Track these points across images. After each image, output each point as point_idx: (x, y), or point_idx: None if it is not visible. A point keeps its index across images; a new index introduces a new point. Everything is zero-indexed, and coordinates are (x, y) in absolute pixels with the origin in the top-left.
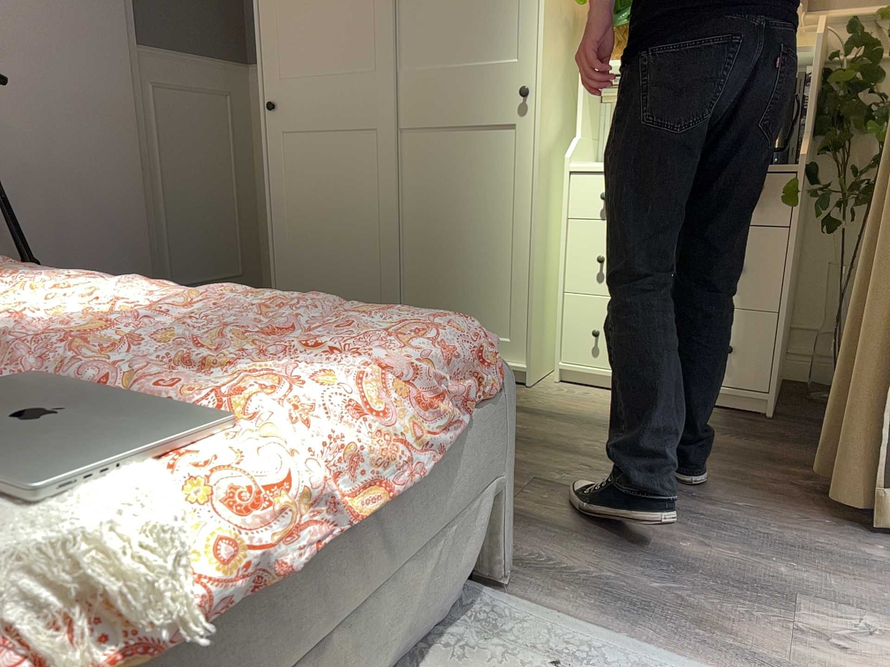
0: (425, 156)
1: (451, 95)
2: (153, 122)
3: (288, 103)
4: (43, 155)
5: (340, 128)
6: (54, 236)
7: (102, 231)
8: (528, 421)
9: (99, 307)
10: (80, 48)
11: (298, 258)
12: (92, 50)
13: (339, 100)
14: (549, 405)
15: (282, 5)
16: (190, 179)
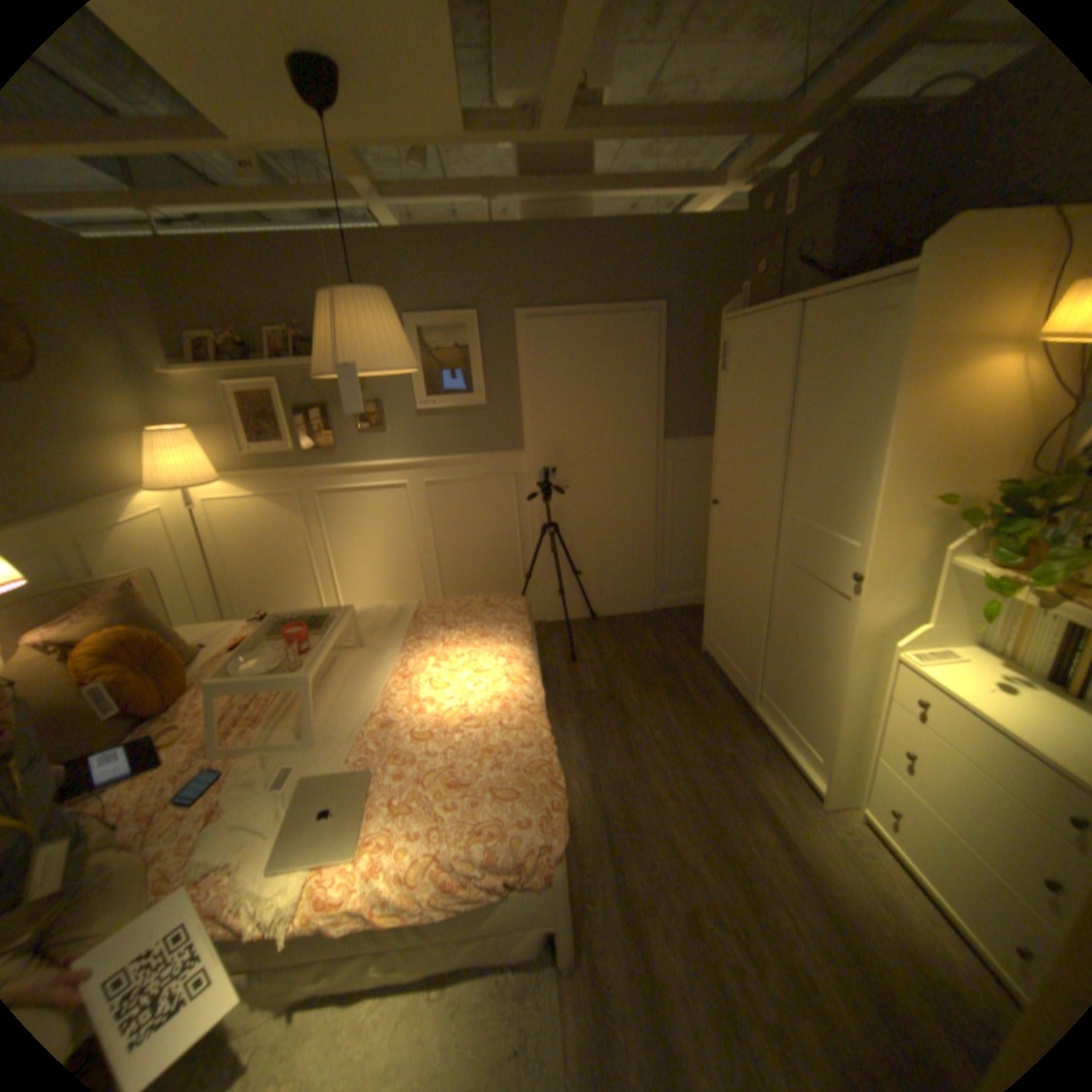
0: (792, 585)
1: (812, 549)
2: (668, 486)
3: (723, 505)
4: (594, 514)
5: (746, 537)
6: (595, 556)
7: (623, 553)
8: (774, 850)
9: (466, 702)
10: (623, 453)
11: (718, 607)
12: (630, 452)
13: (747, 517)
14: (817, 846)
15: (728, 437)
16: (691, 518)
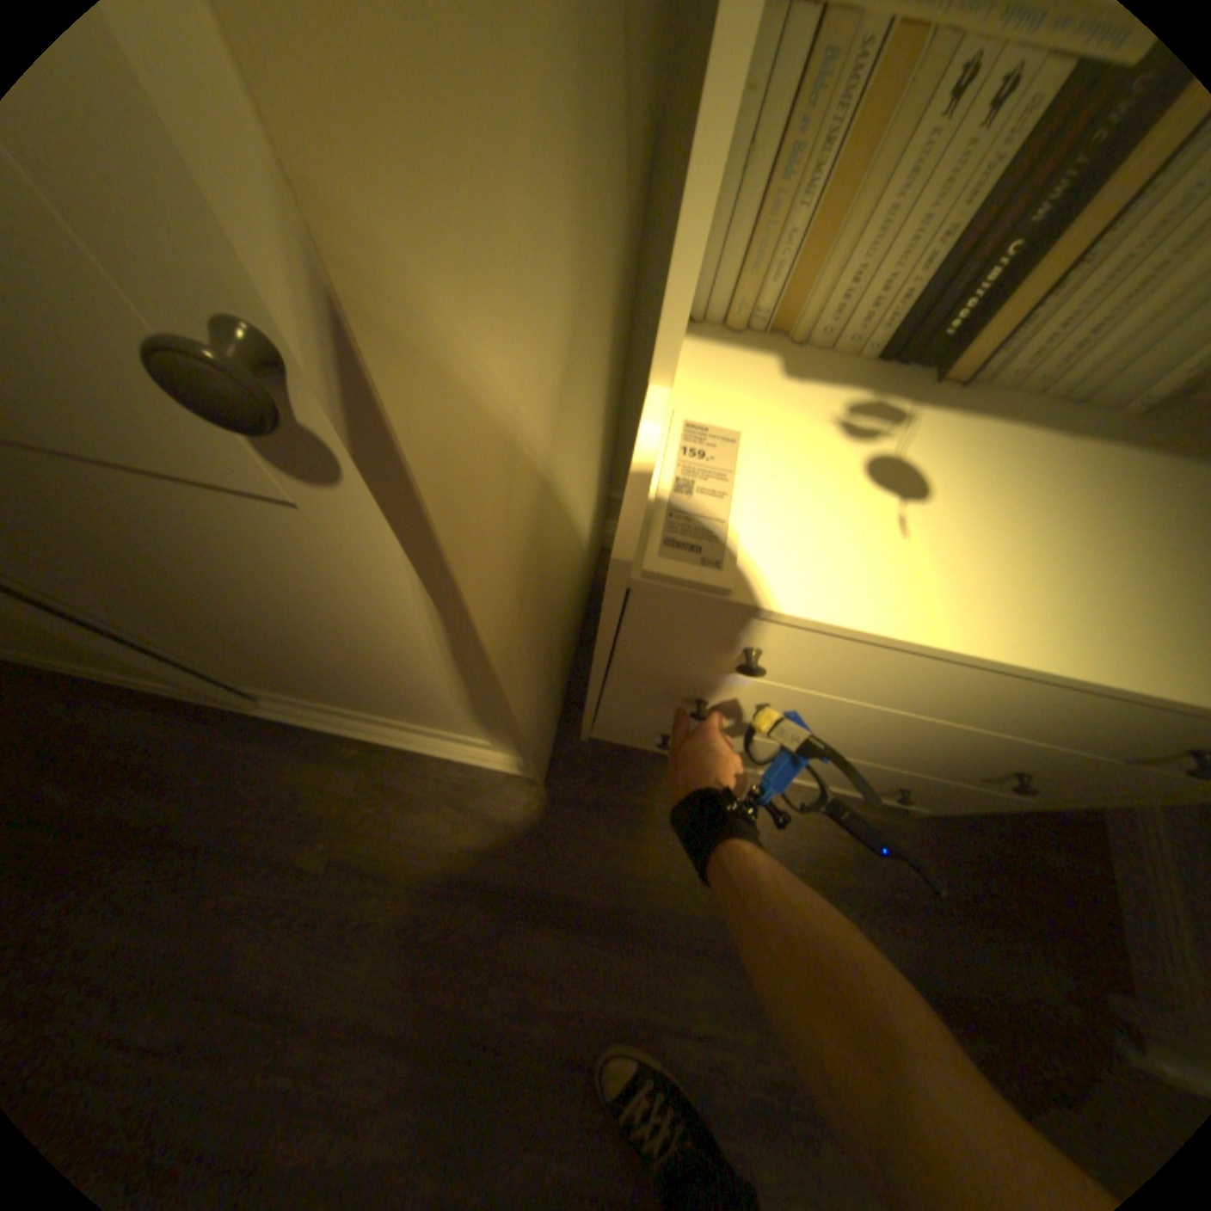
0: None
1: None
2: None
3: None
4: None
5: None
6: None
7: None
8: (557, 959)
9: None
10: None
11: None
12: None
13: None
14: (582, 862)
15: None
16: None
